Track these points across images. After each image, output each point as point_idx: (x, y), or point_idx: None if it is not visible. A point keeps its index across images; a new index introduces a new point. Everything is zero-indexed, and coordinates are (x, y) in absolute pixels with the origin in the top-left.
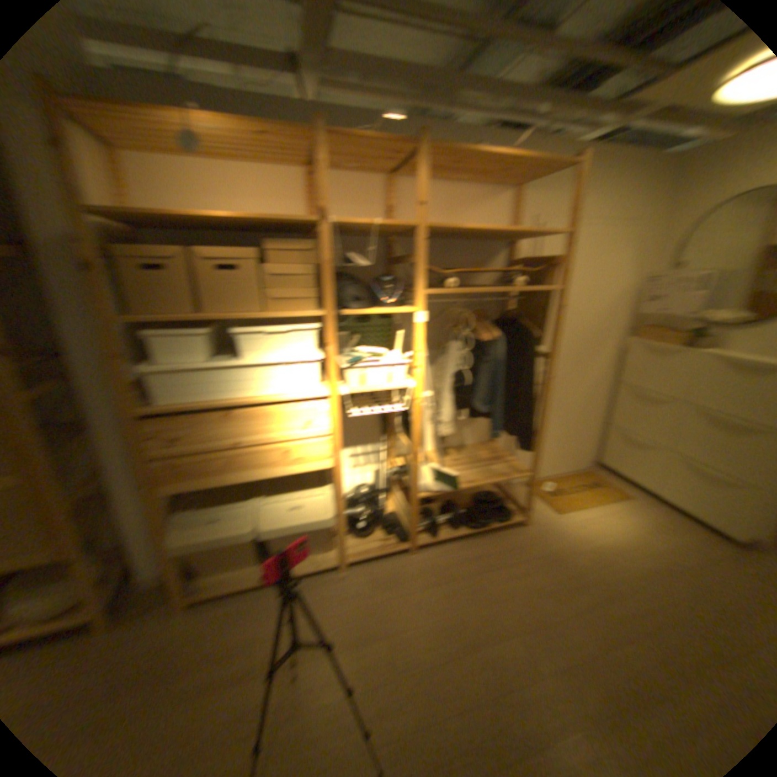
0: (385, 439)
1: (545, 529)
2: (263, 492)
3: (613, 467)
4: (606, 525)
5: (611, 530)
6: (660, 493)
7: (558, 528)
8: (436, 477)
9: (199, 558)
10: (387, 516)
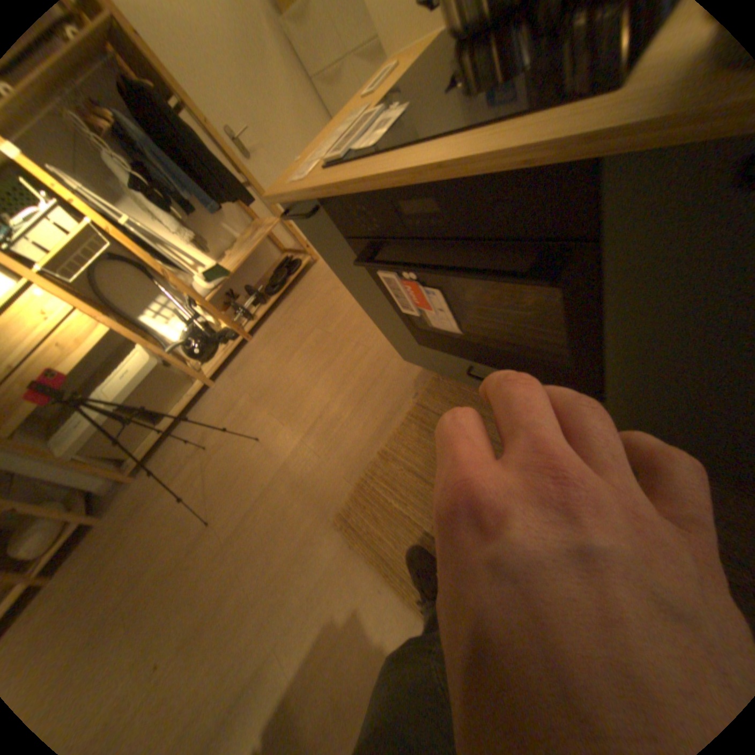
0: (155, 282)
1: None
2: (94, 385)
3: None
4: None
5: None
6: None
7: None
8: (210, 278)
9: (95, 451)
10: (209, 333)
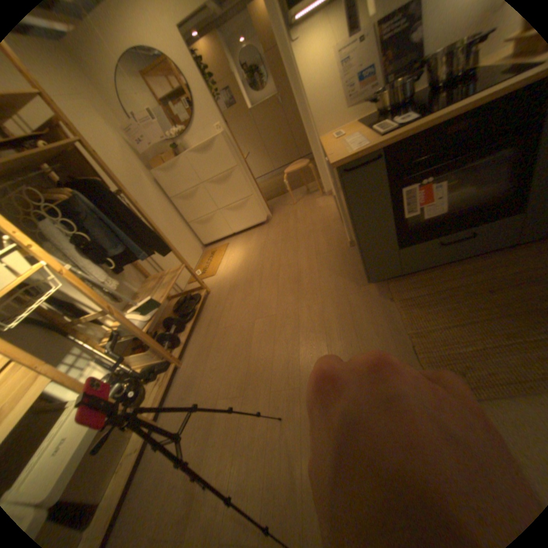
0: (73, 336)
1: (216, 284)
2: None
3: (210, 242)
4: (232, 259)
5: (235, 258)
6: (233, 233)
7: (220, 278)
8: (140, 314)
9: None
10: (139, 371)
